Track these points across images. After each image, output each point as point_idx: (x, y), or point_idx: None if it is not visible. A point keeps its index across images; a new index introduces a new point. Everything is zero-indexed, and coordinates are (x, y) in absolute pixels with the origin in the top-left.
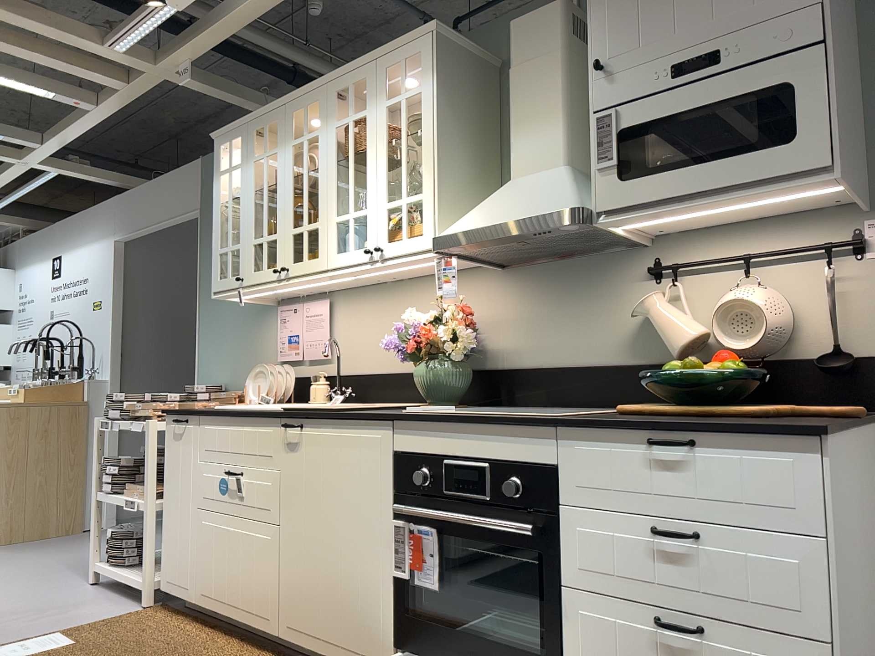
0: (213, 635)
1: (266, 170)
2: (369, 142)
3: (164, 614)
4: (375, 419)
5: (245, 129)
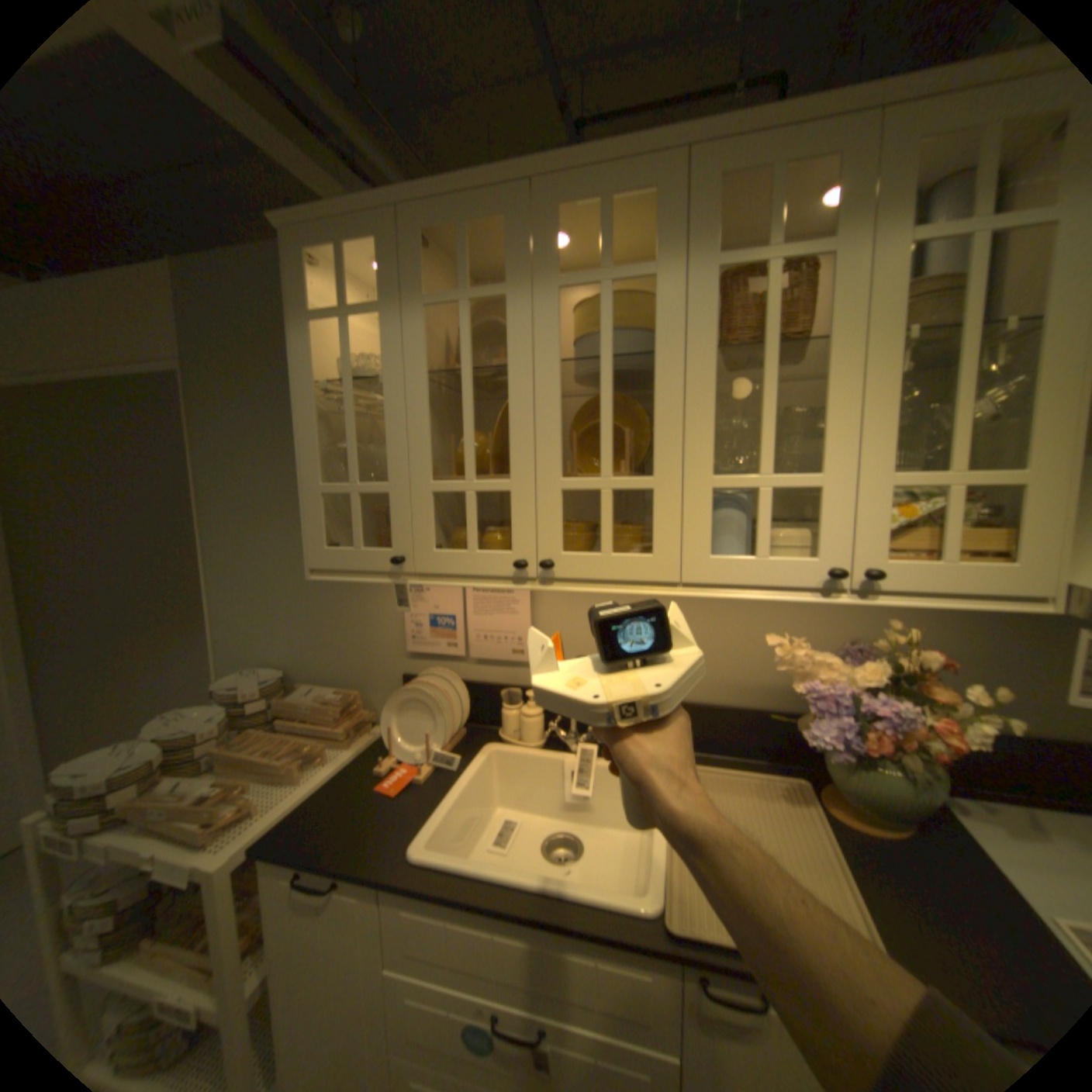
0: None
1: (465, 330)
2: (846, 317)
3: None
4: None
5: (386, 216)
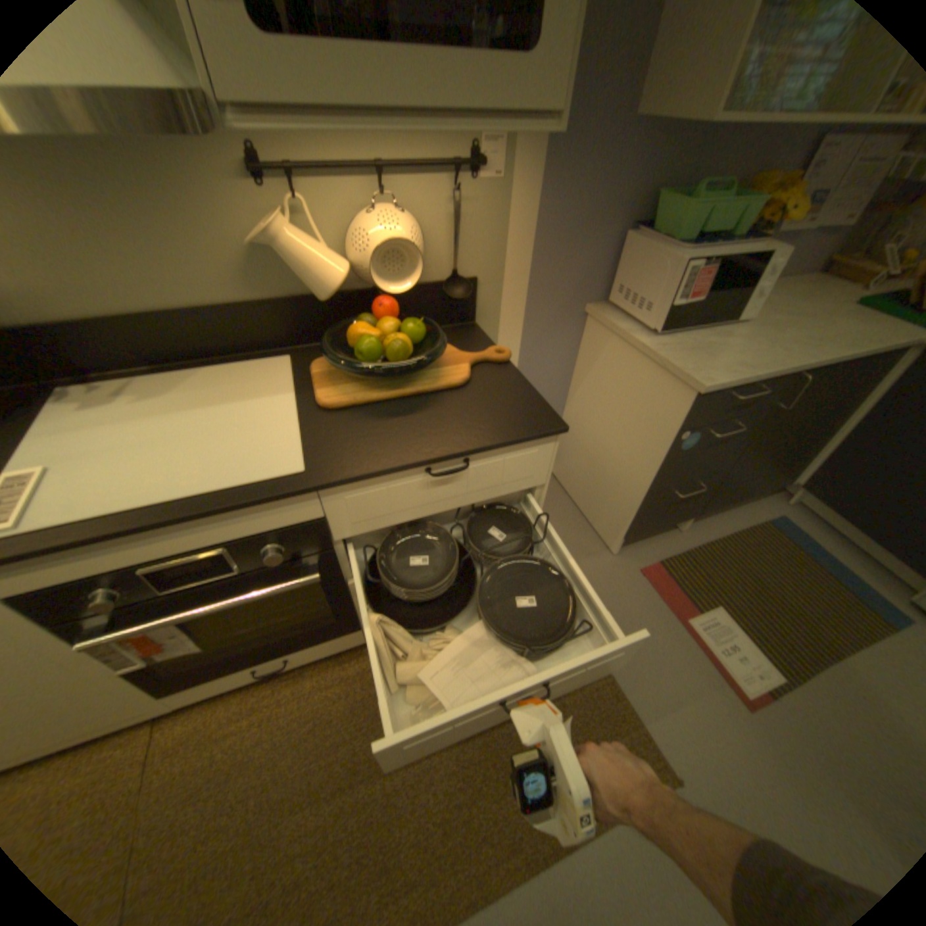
0: None
1: None
2: None
3: None
4: None
5: None
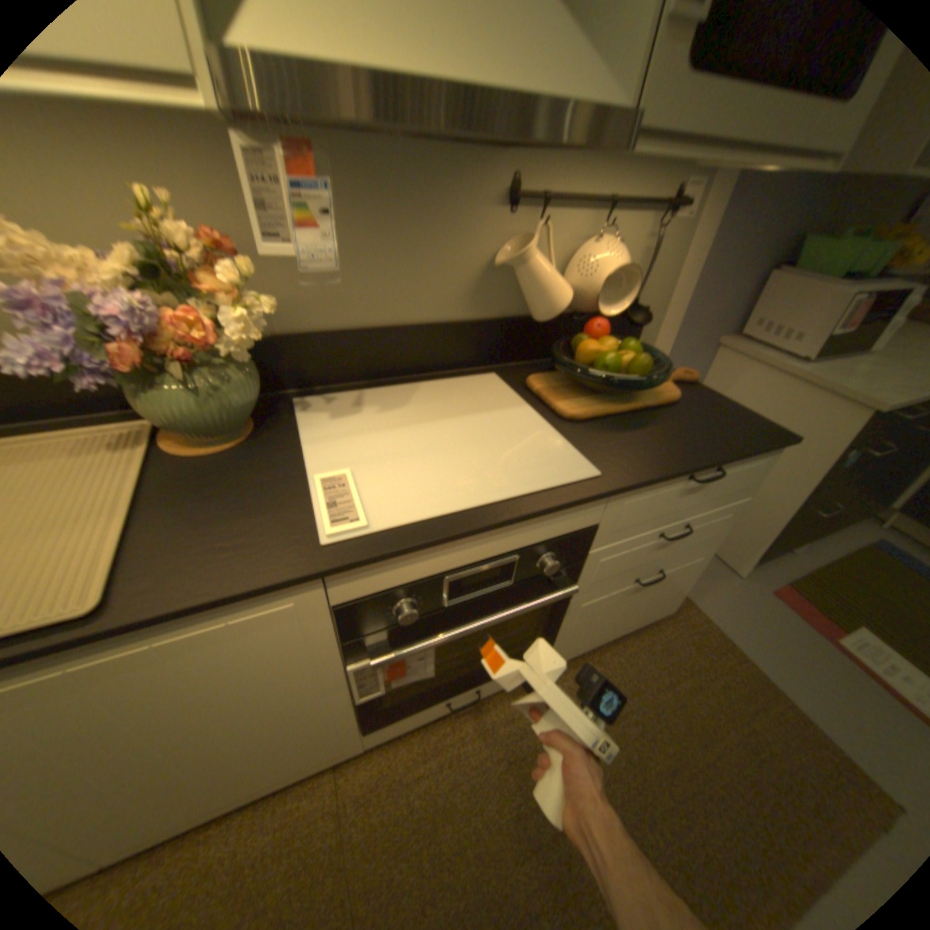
0: None
1: None
2: None
3: None
4: (273, 590)
5: None
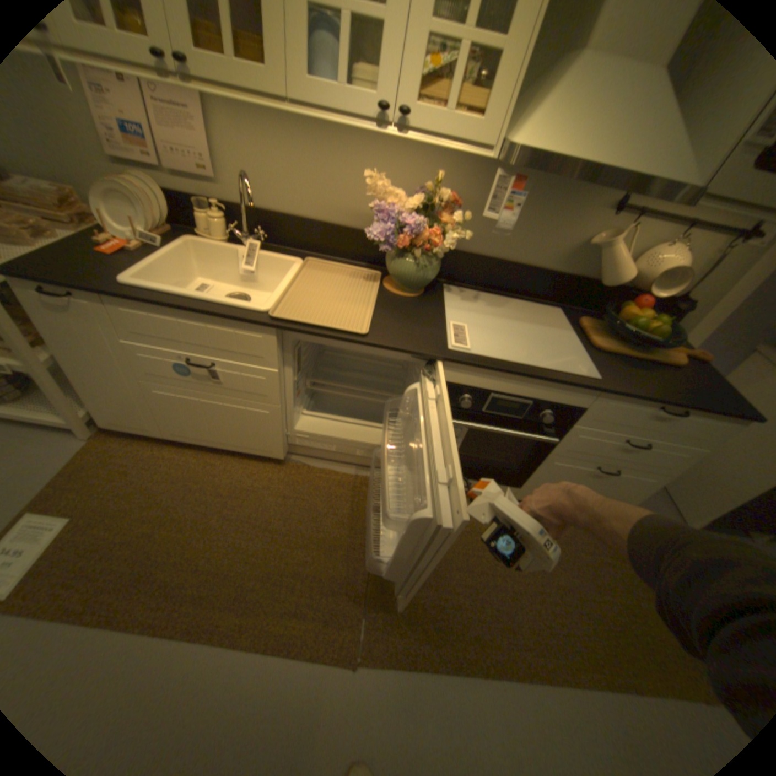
0: (202, 457)
1: None
2: None
3: (118, 443)
4: (425, 357)
5: None
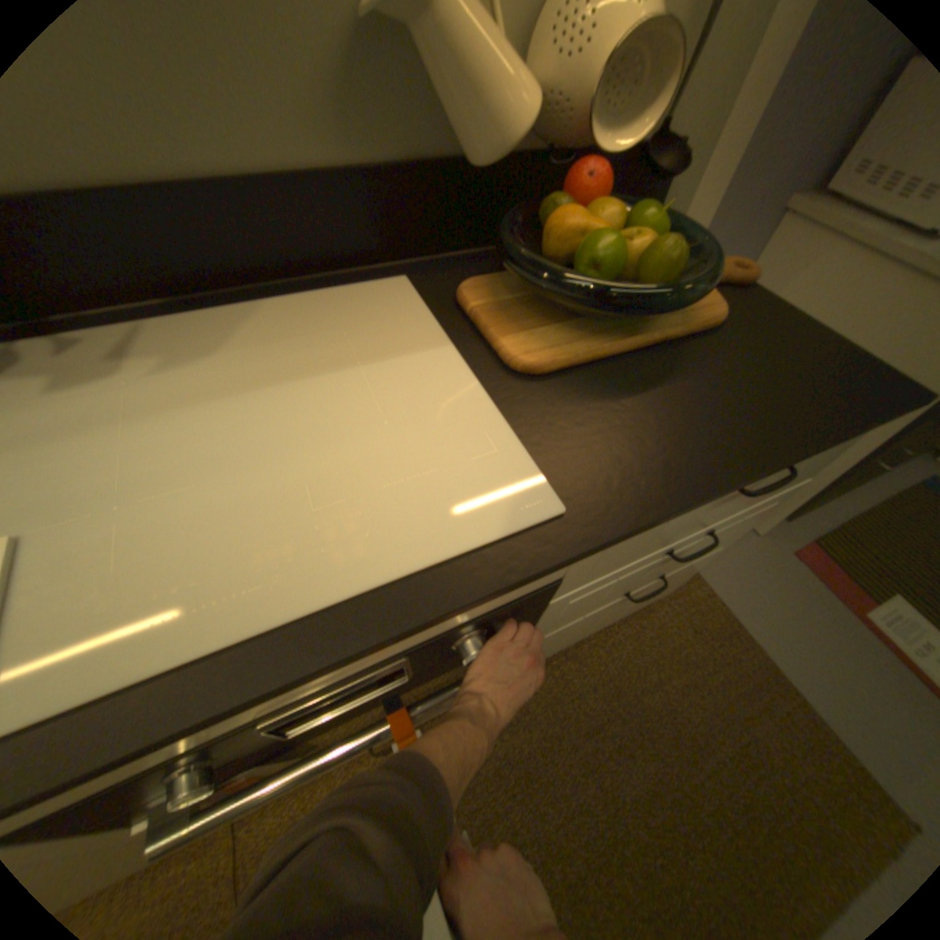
0: None
1: None
2: None
3: None
4: None
5: None
